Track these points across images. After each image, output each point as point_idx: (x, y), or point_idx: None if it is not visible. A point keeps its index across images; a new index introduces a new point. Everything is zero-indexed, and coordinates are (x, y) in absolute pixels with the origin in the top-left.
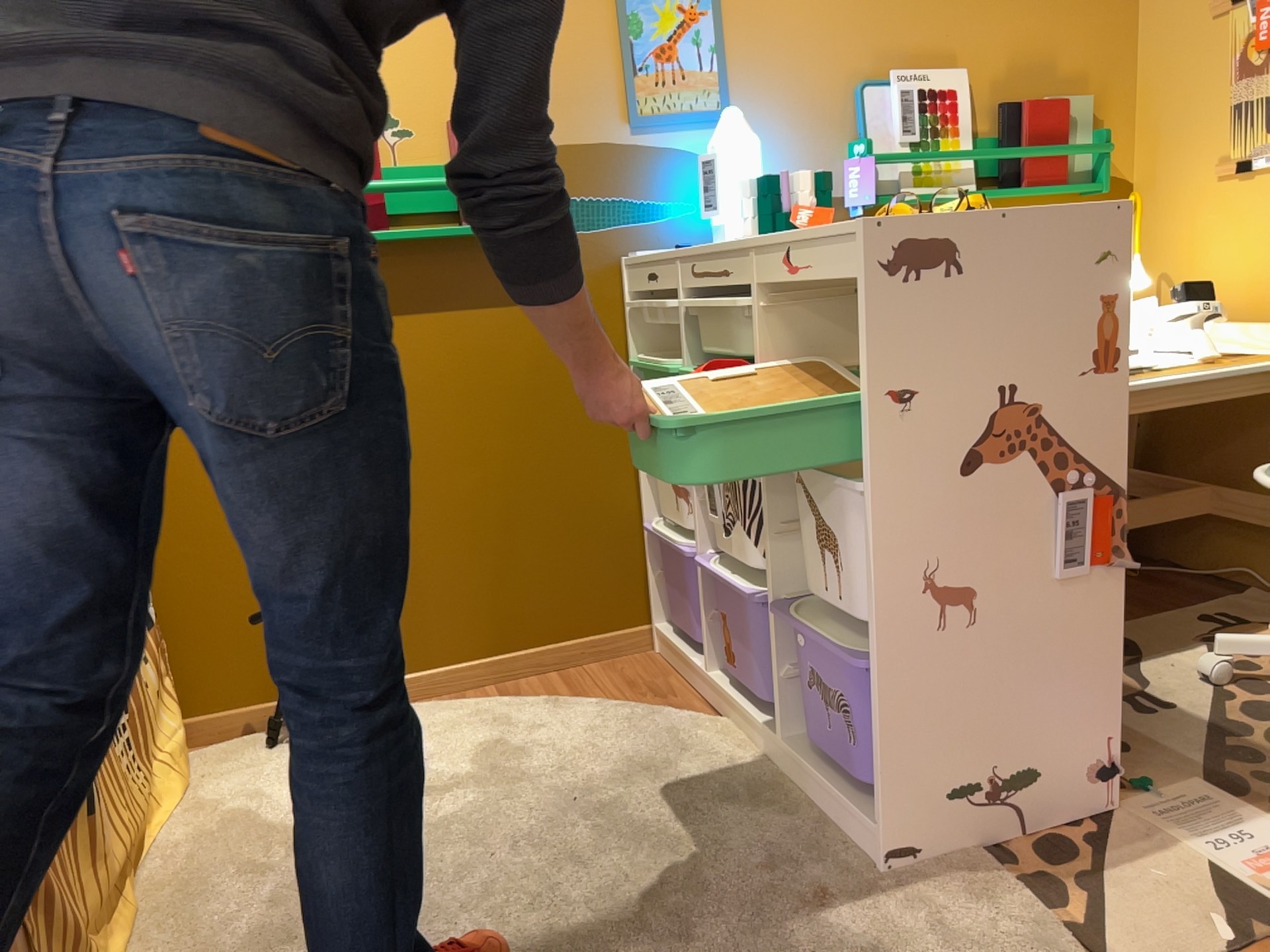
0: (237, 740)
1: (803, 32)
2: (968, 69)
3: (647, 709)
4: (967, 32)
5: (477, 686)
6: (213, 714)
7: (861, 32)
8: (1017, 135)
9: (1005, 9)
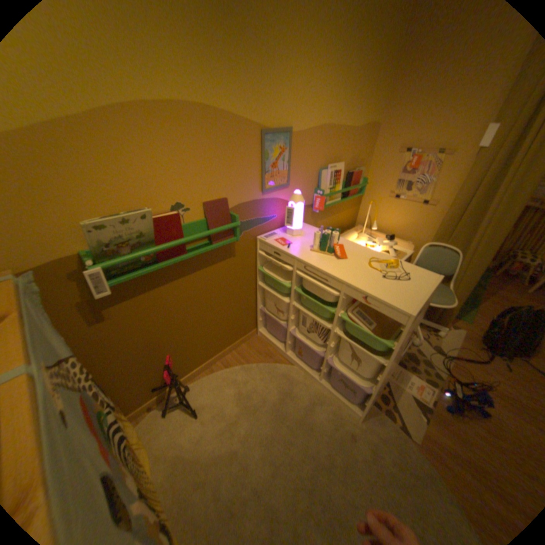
0: (148, 416)
1: (310, 153)
2: (343, 161)
3: (271, 365)
4: (345, 149)
5: (215, 364)
6: (136, 411)
7: (323, 151)
8: (351, 182)
9: (354, 141)
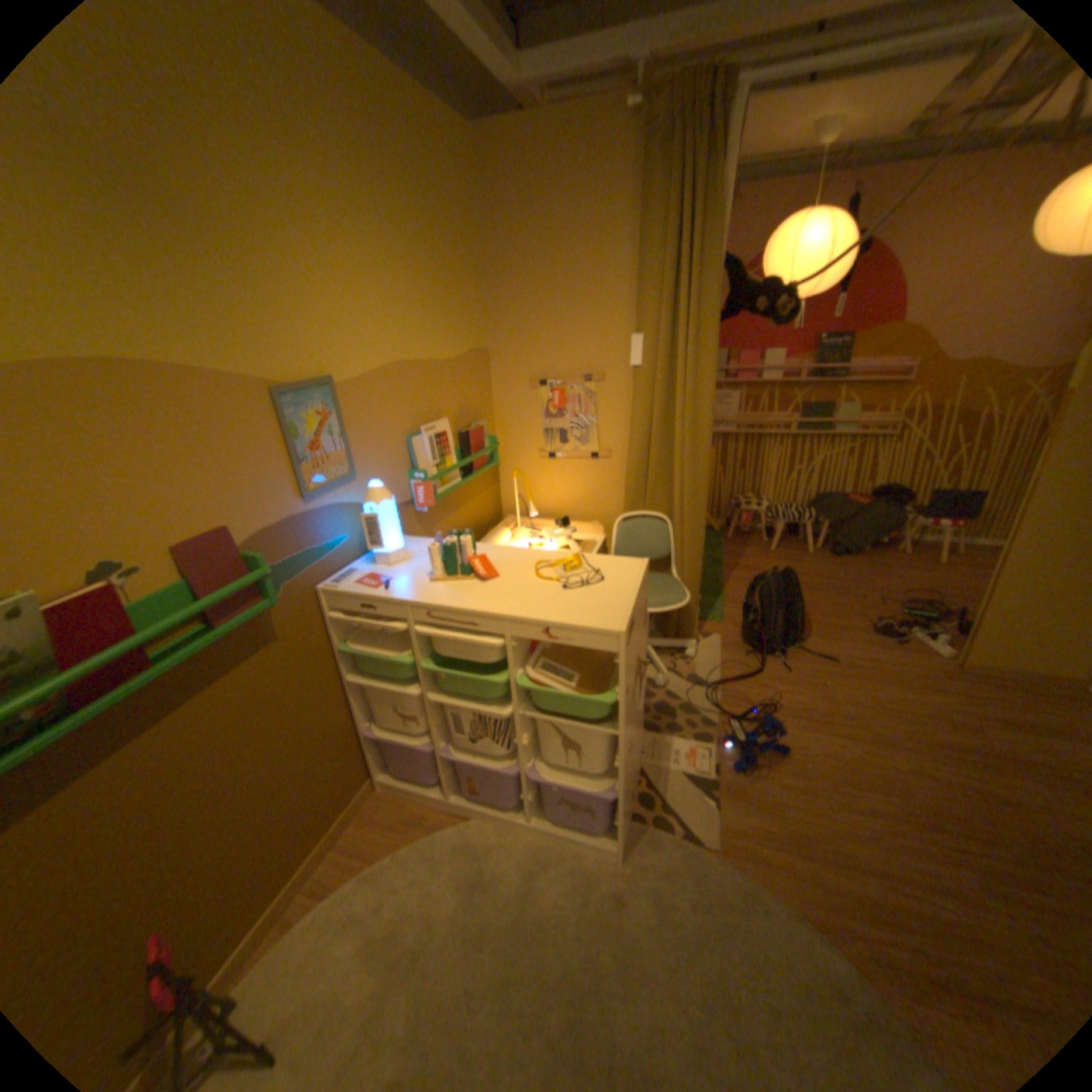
0: None
1: (380, 413)
2: (445, 416)
3: (424, 842)
4: (442, 397)
5: (290, 906)
6: None
7: (404, 406)
8: (469, 447)
9: (453, 382)
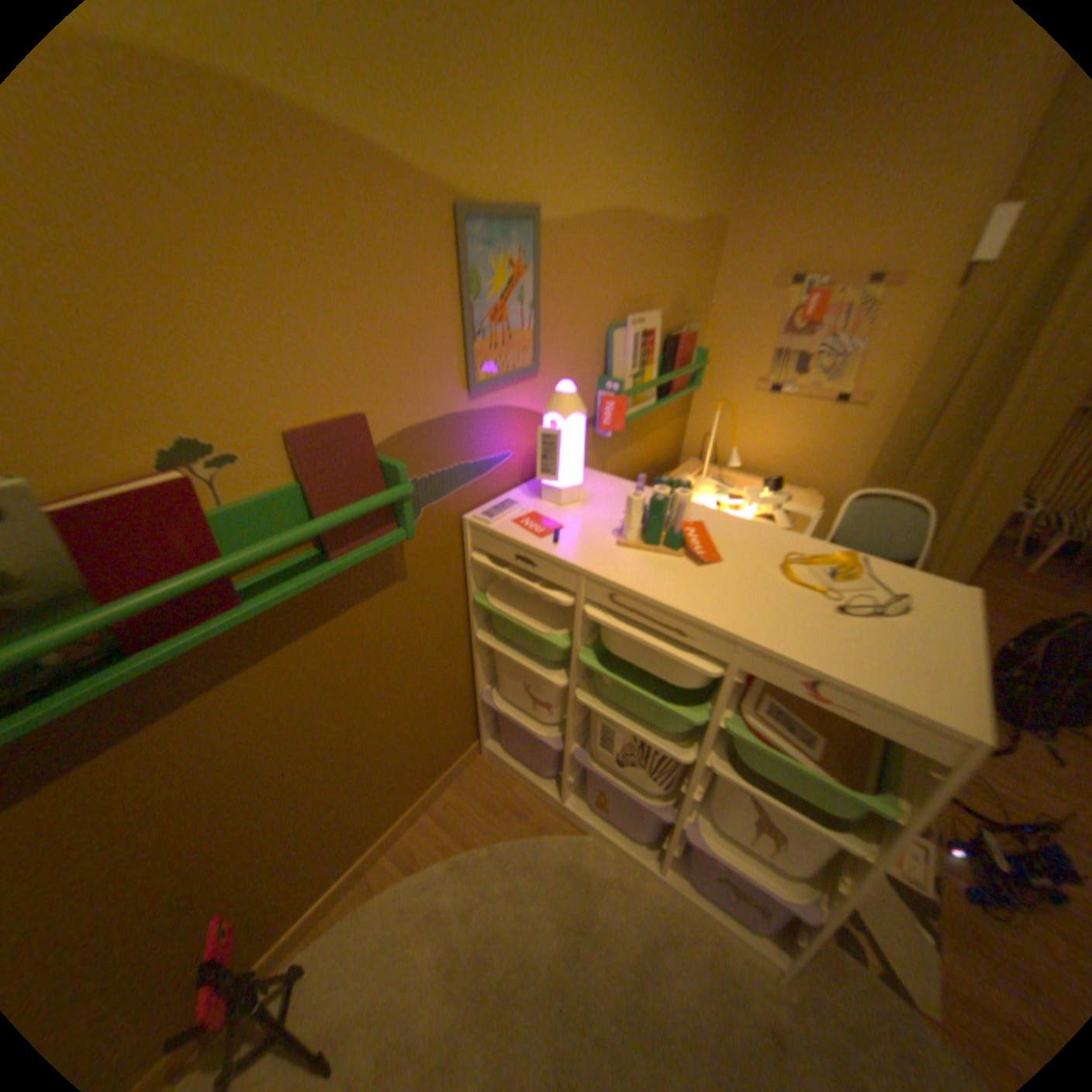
0: None
1: (587, 281)
2: (659, 307)
3: (529, 844)
4: (662, 276)
5: (375, 867)
6: None
7: (617, 279)
8: (676, 357)
9: (680, 258)
